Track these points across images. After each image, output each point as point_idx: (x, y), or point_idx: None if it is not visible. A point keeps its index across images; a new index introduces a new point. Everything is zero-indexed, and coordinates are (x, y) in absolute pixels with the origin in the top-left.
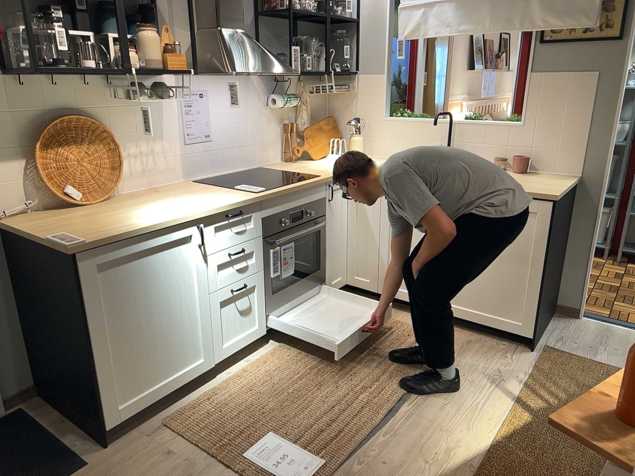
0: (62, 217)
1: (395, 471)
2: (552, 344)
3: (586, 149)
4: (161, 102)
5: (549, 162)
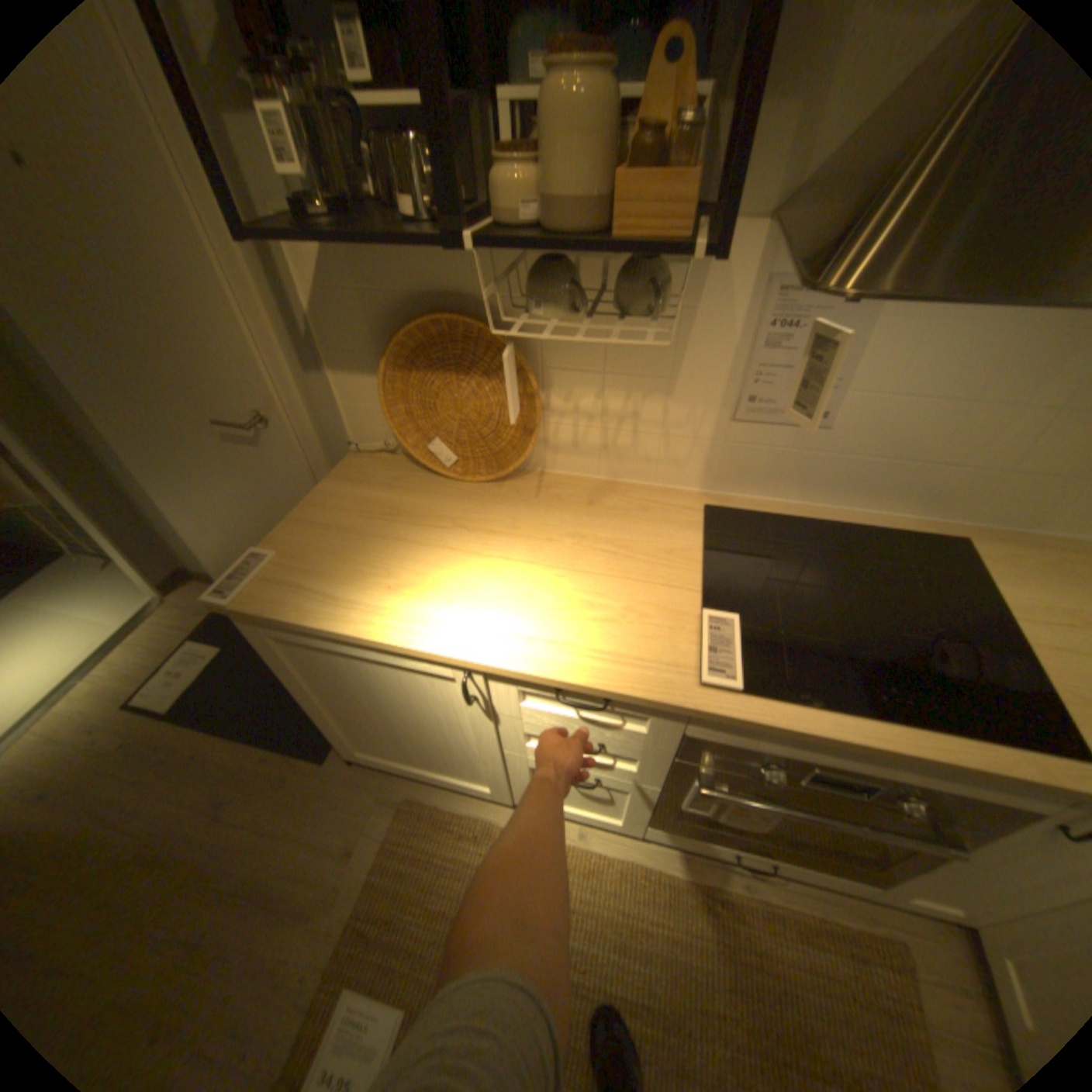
0: (383, 491)
1: None
2: None
3: None
4: (696, 296)
5: None
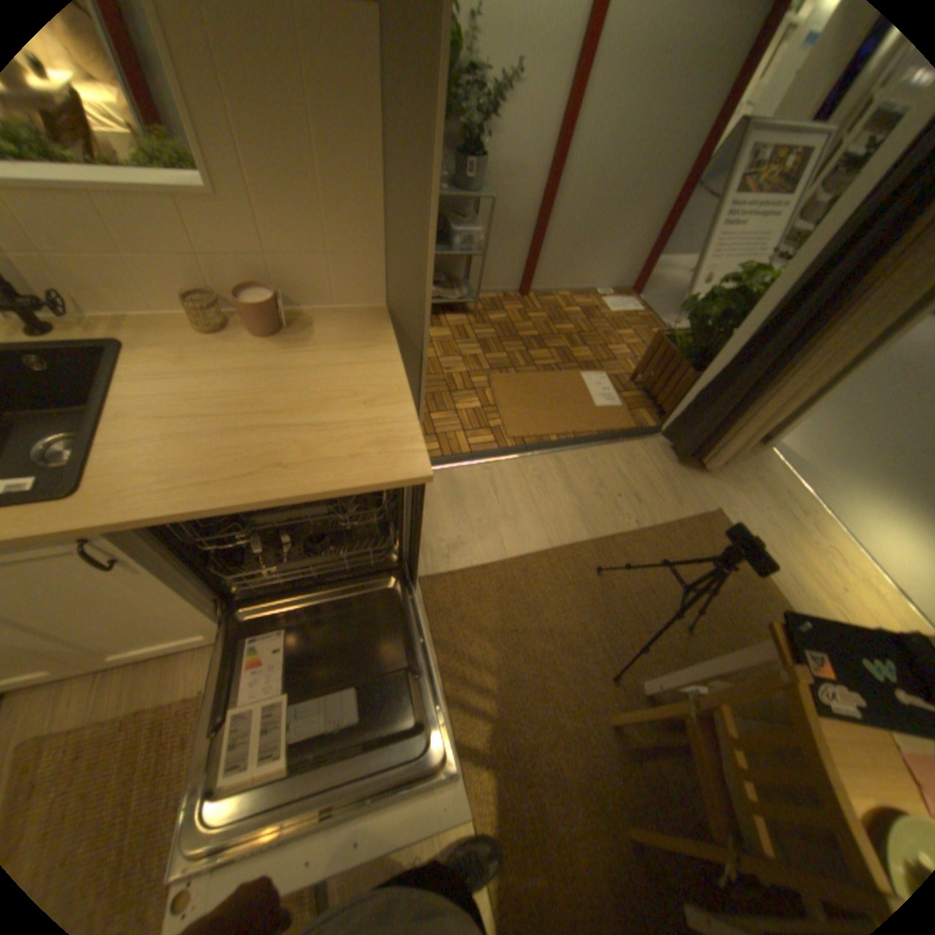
0: None
1: None
2: (420, 569)
3: (383, 252)
4: None
5: (316, 288)
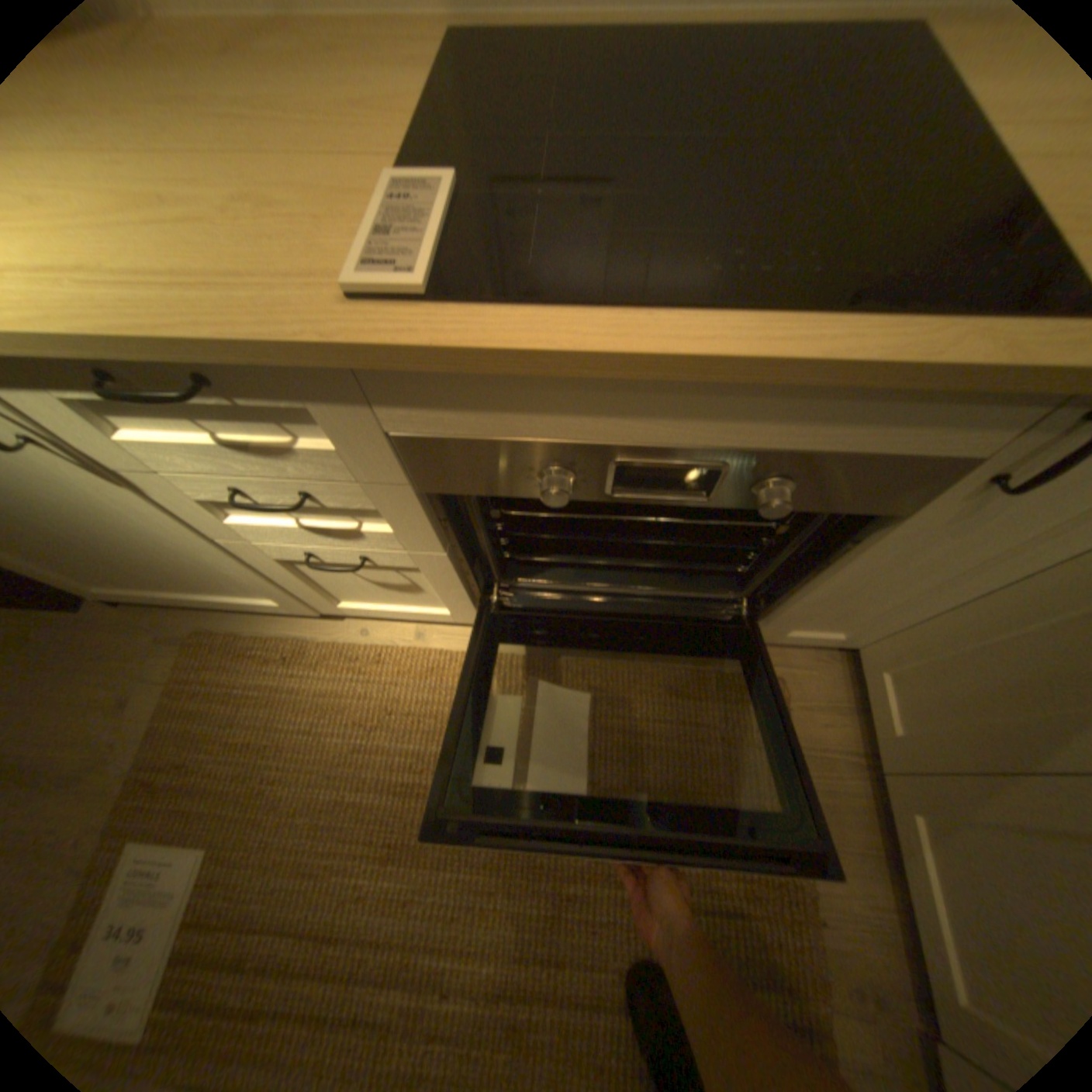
0: None
1: None
2: None
3: None
4: None
5: None
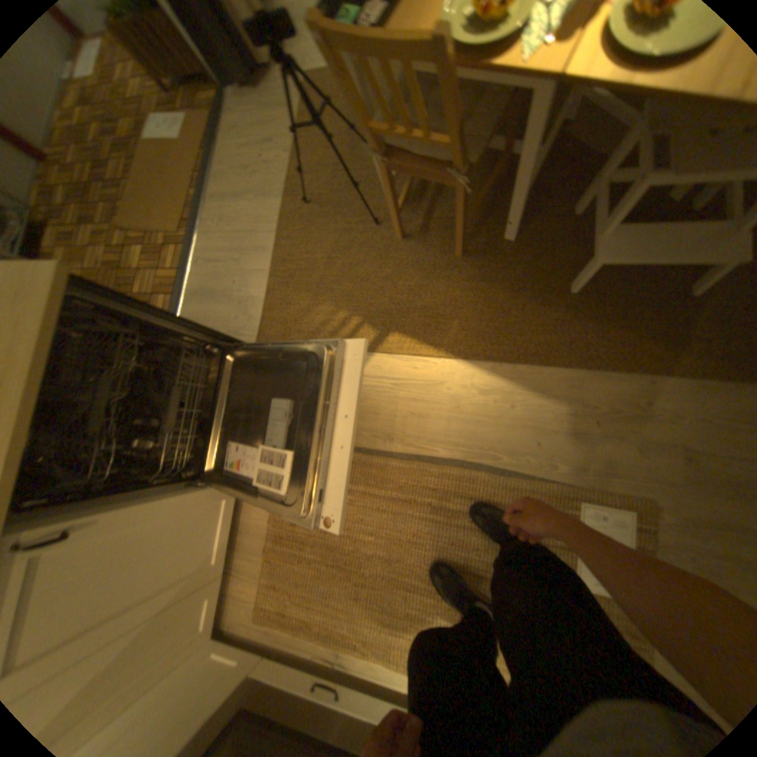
0: None
1: (542, 434)
2: (251, 340)
3: None
4: None
5: None
